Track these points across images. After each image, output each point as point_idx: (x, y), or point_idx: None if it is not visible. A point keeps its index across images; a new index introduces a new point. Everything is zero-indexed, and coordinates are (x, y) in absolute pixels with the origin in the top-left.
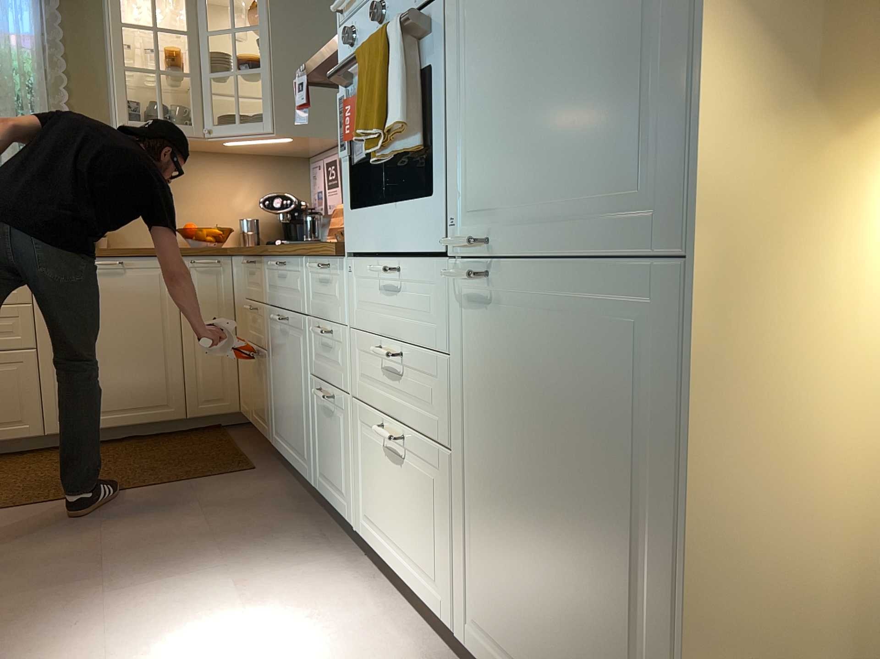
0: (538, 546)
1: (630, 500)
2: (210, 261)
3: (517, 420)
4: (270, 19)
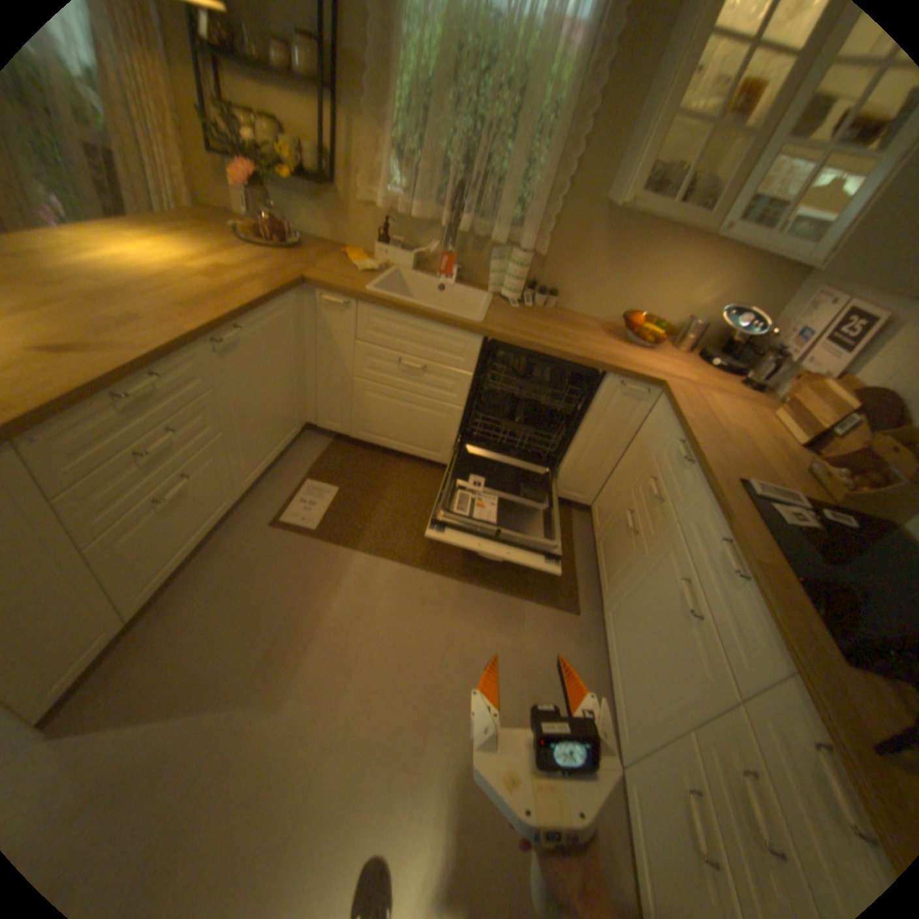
0: None
1: None
2: (642, 391)
3: None
4: None
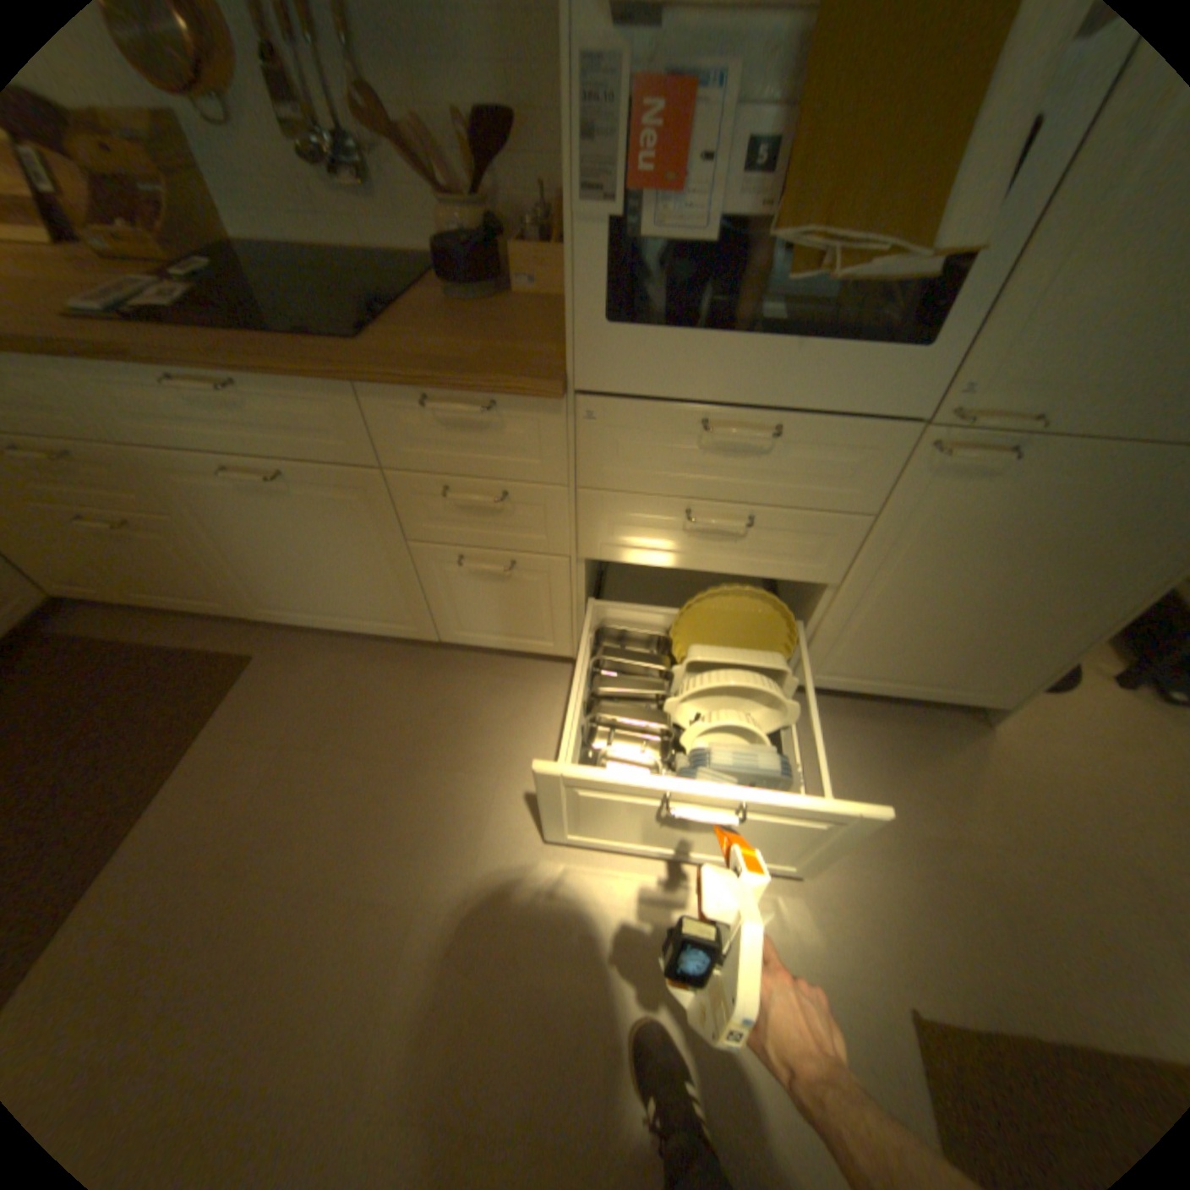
0: (953, 622)
1: (1098, 587)
2: None
3: (976, 556)
4: None
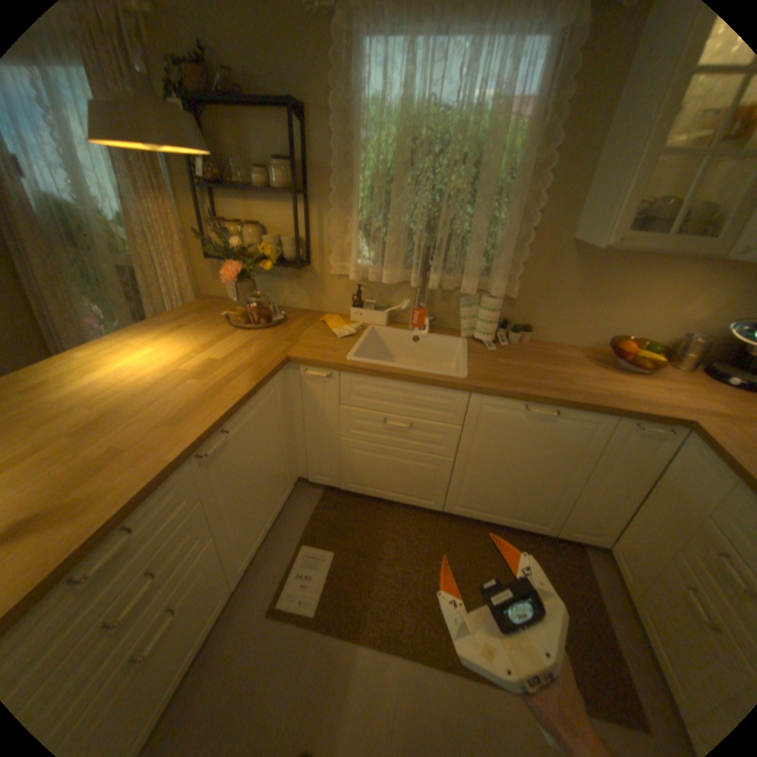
0: None
1: None
2: (667, 434)
3: None
4: None
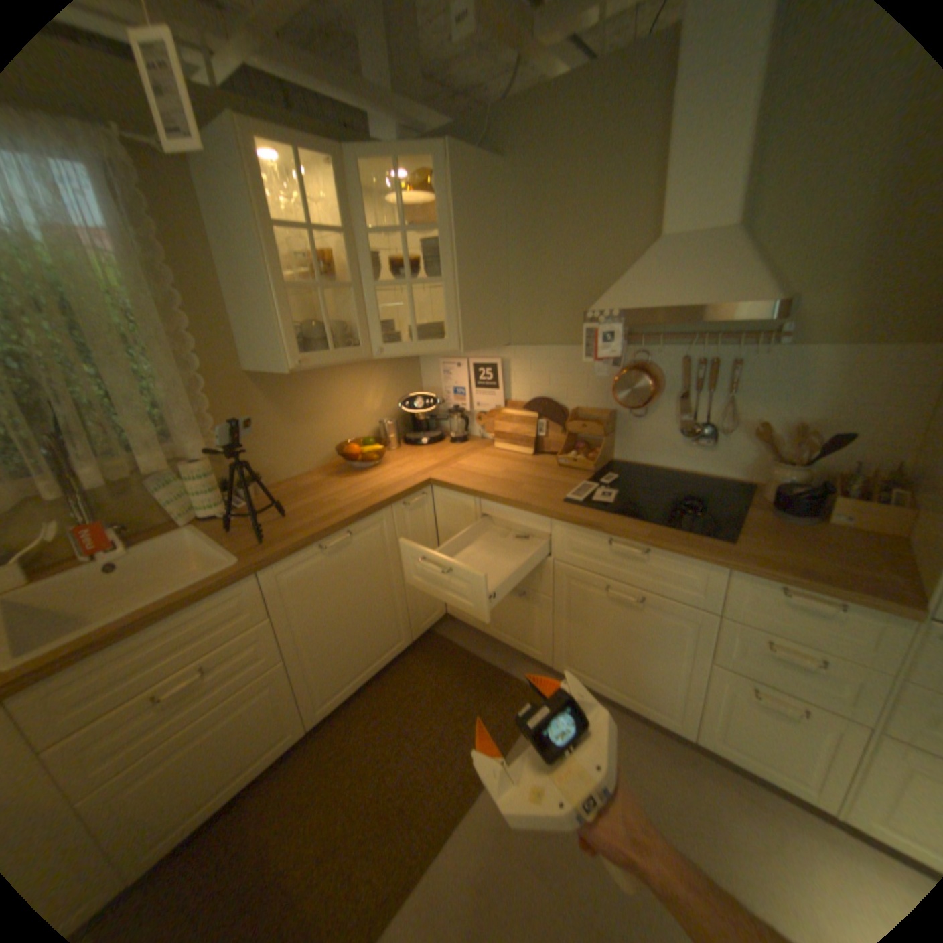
0: None
1: None
2: (422, 498)
3: None
4: (451, 218)
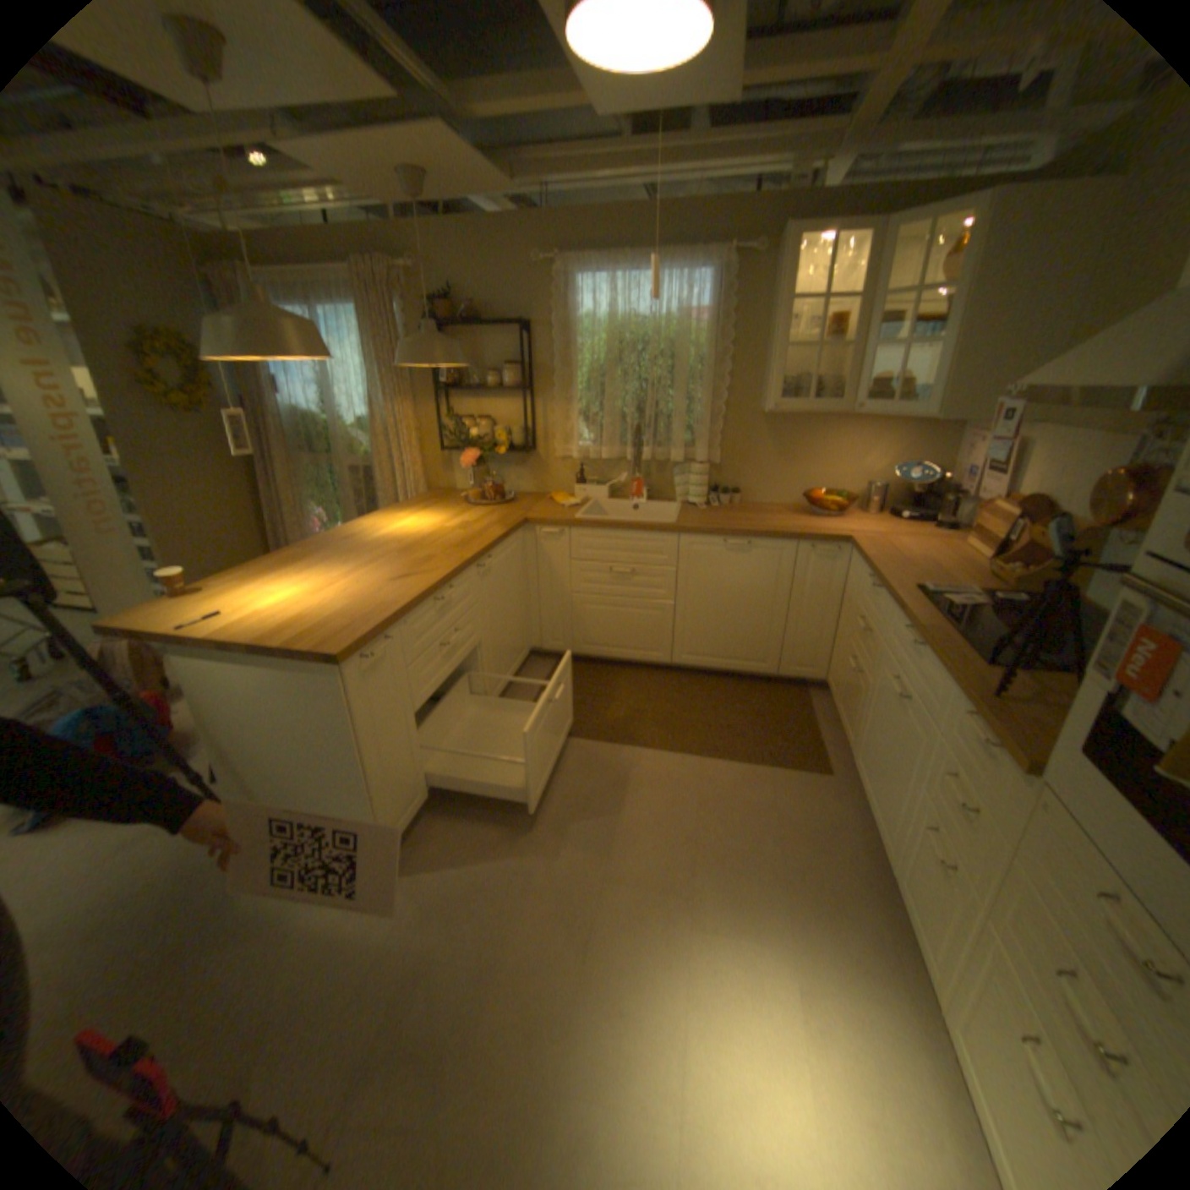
0: None
1: None
2: (831, 549)
3: None
4: (976, 272)
